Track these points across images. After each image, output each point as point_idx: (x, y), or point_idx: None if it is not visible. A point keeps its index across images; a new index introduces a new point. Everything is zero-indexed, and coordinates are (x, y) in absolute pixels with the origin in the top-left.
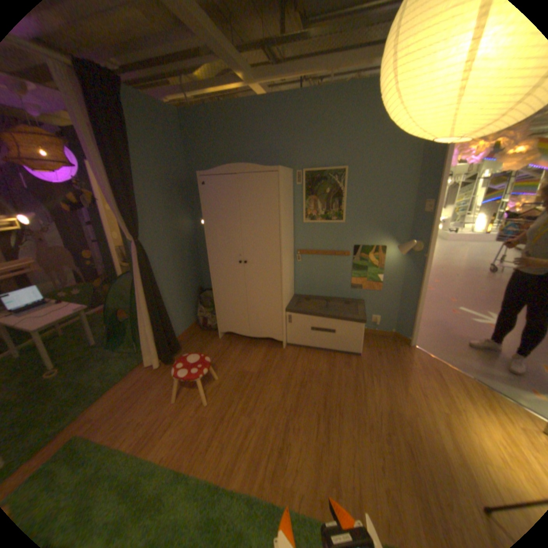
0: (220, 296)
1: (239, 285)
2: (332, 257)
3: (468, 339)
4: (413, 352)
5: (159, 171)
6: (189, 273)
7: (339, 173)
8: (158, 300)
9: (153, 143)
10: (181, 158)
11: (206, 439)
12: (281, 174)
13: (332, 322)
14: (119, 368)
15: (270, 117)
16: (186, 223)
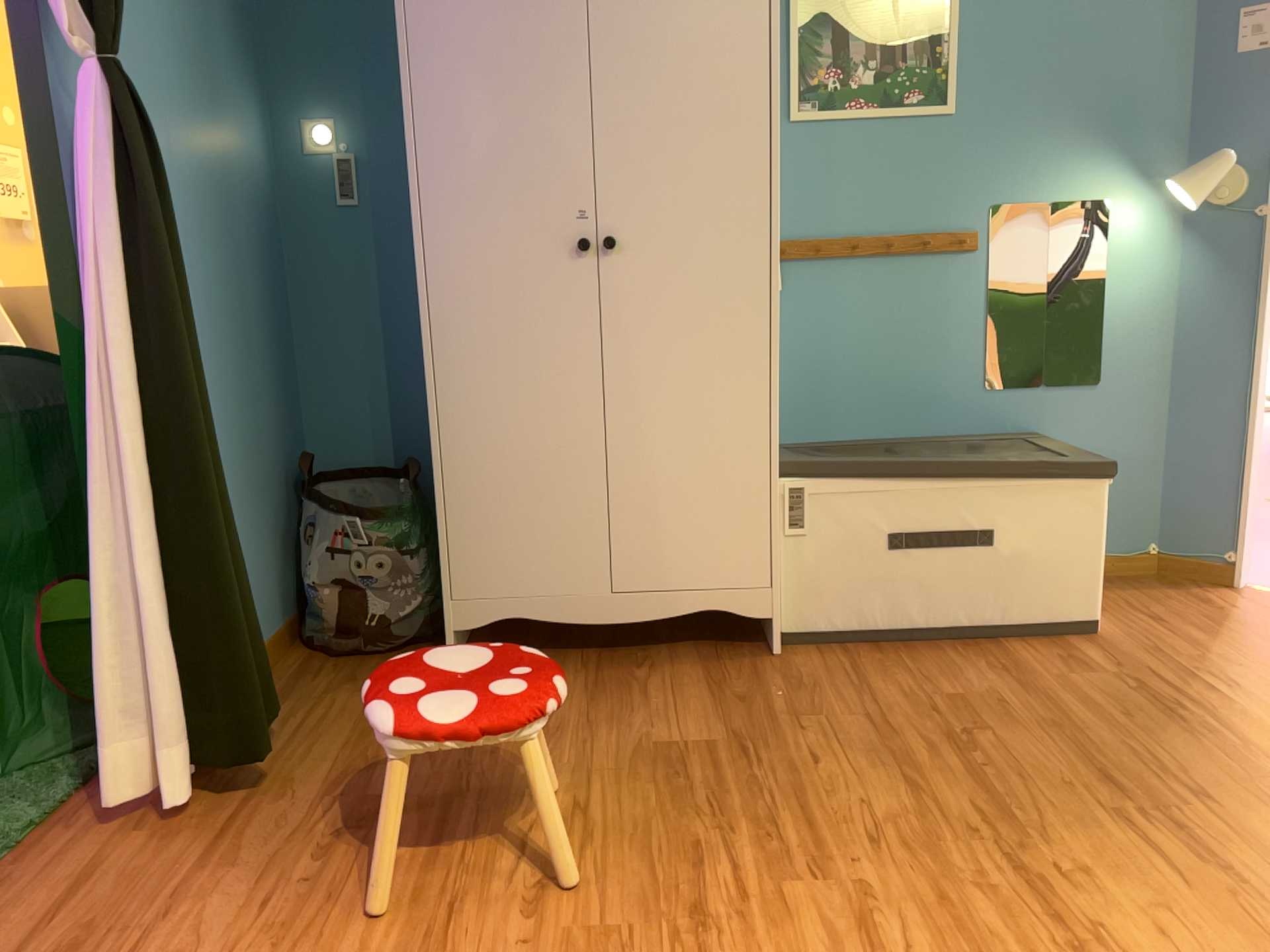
0: (460, 435)
1: (563, 365)
2: (907, 262)
3: None
4: (1261, 602)
5: None
6: (265, 368)
7: None
8: (196, 403)
9: None
10: None
11: None
12: None
13: (976, 495)
14: None
15: None
16: (253, 125)
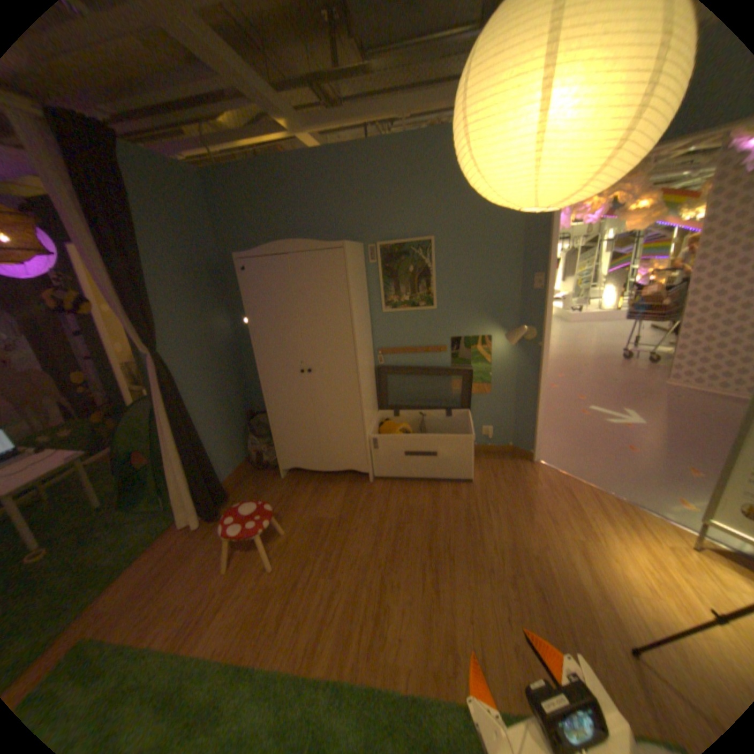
0: (278, 420)
1: (303, 403)
2: (424, 355)
3: (602, 446)
4: (537, 469)
5: (179, 255)
6: (232, 392)
7: (423, 245)
8: (191, 433)
9: (168, 217)
10: (209, 235)
11: (275, 616)
12: (349, 251)
13: (431, 440)
14: (139, 534)
15: (328, 175)
16: (222, 323)
